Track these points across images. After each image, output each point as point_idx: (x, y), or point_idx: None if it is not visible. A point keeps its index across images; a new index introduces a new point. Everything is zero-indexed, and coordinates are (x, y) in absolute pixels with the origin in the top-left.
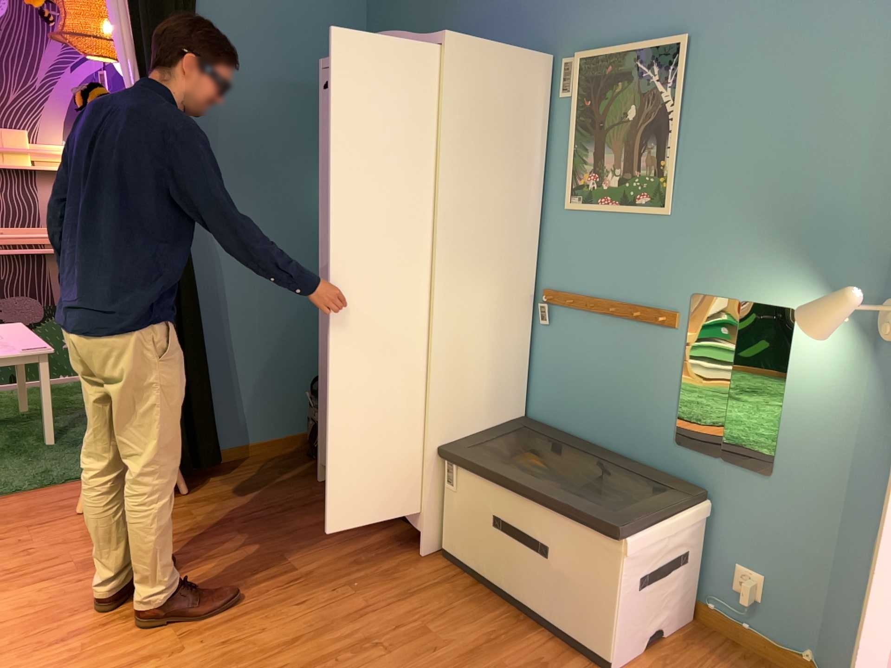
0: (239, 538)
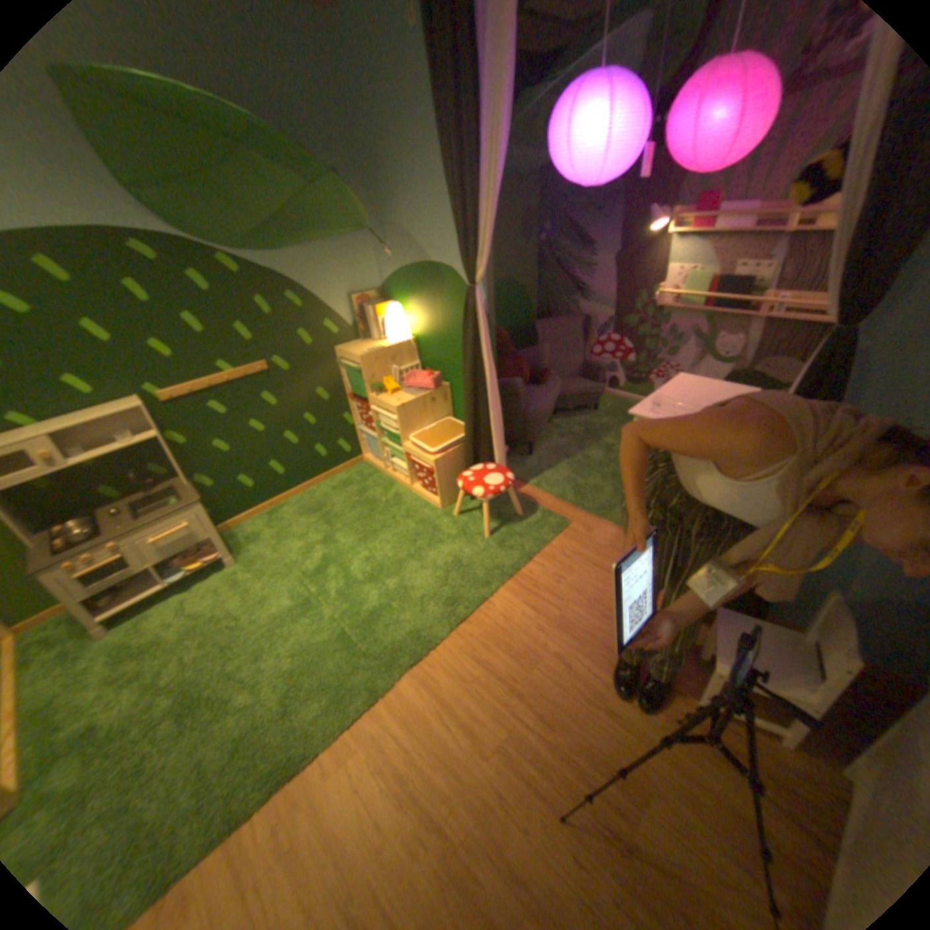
0: (656, 730)
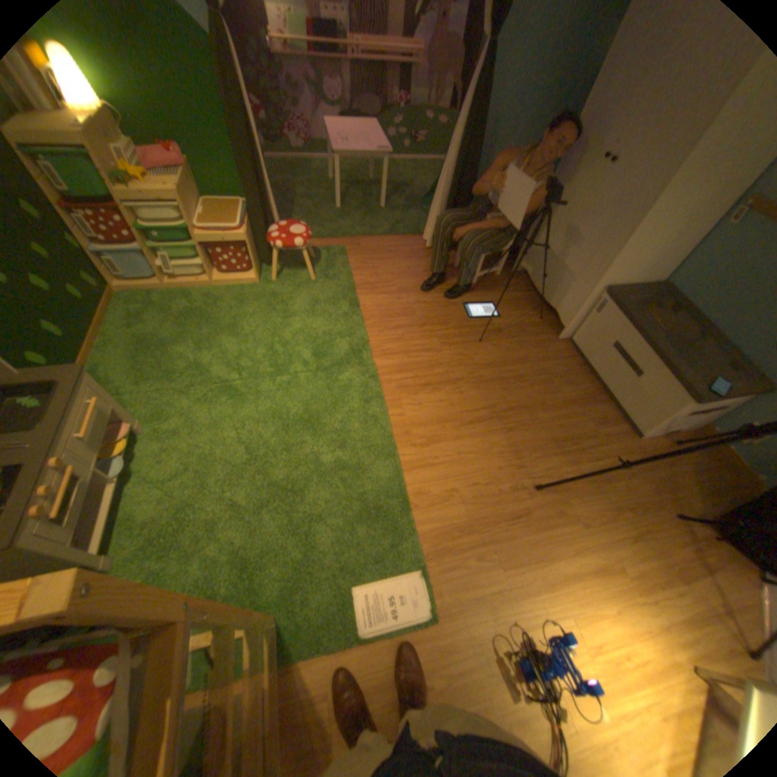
0: (467, 298)
